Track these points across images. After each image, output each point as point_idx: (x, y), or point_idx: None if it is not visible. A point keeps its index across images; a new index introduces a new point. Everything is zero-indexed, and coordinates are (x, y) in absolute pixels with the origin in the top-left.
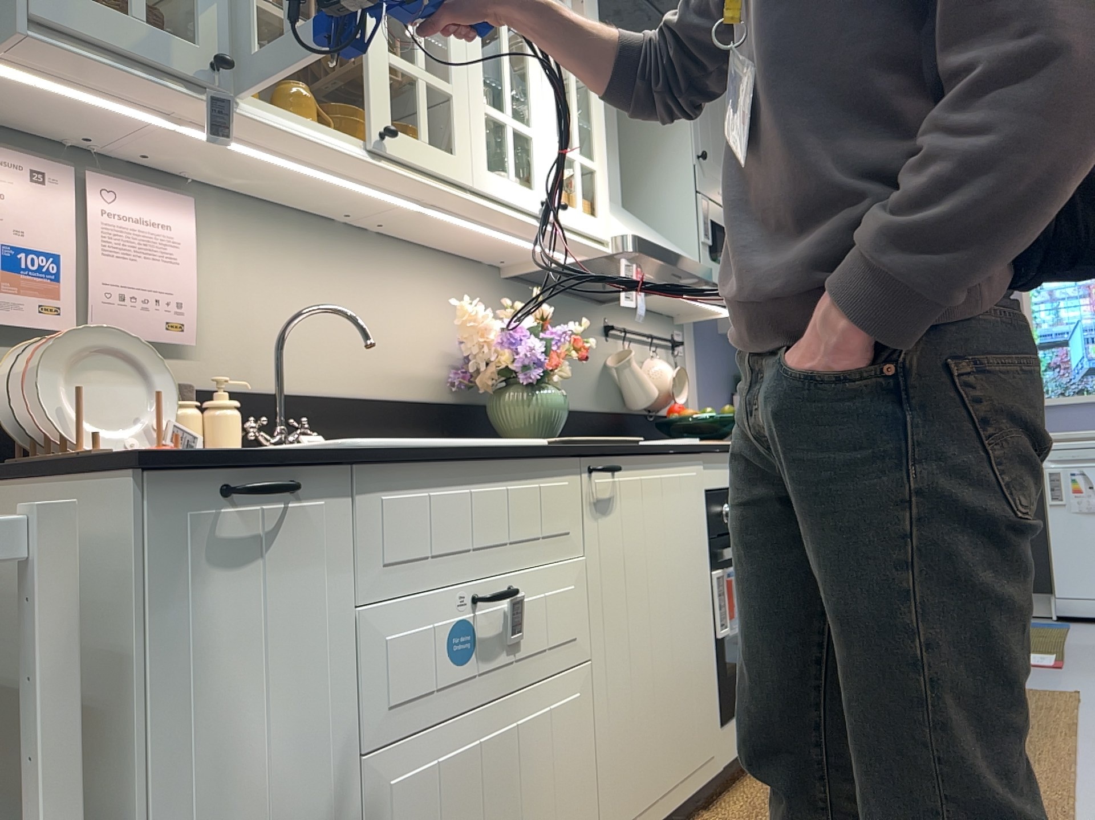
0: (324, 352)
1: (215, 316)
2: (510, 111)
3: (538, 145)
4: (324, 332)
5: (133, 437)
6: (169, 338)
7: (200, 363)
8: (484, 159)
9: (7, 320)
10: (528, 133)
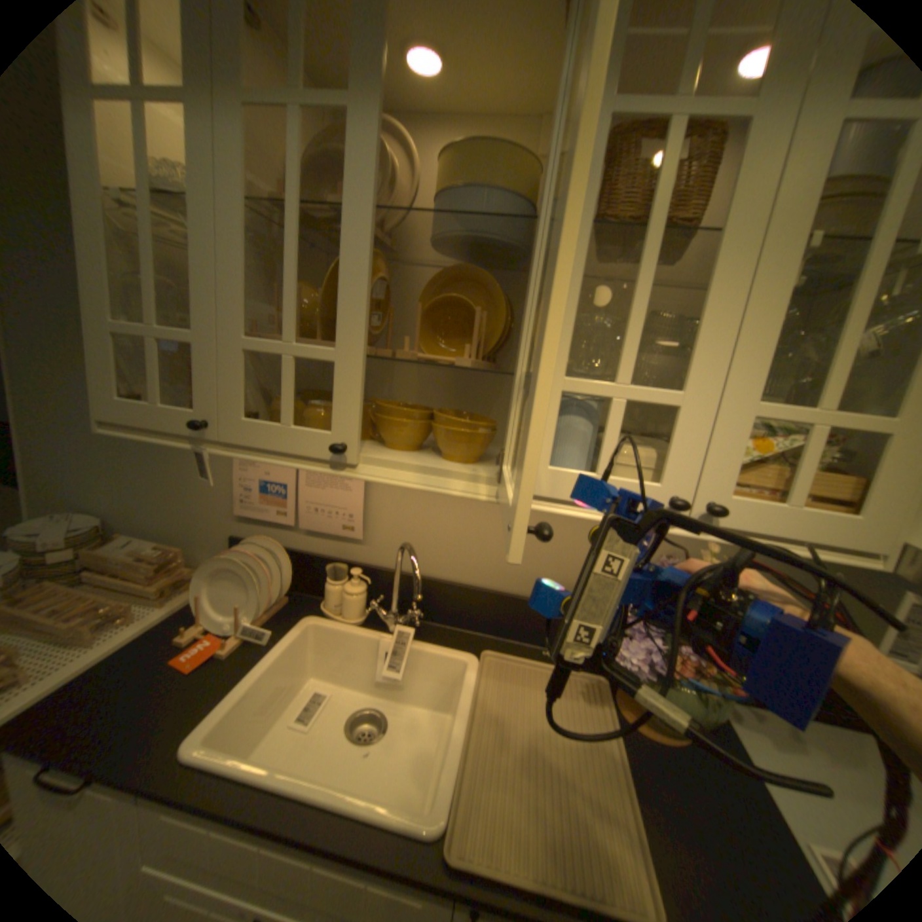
0: (473, 553)
1: (384, 520)
2: (627, 374)
3: (692, 413)
4: (475, 537)
5: (219, 630)
6: (347, 534)
7: (371, 548)
8: (543, 453)
9: (266, 516)
10: (670, 399)
